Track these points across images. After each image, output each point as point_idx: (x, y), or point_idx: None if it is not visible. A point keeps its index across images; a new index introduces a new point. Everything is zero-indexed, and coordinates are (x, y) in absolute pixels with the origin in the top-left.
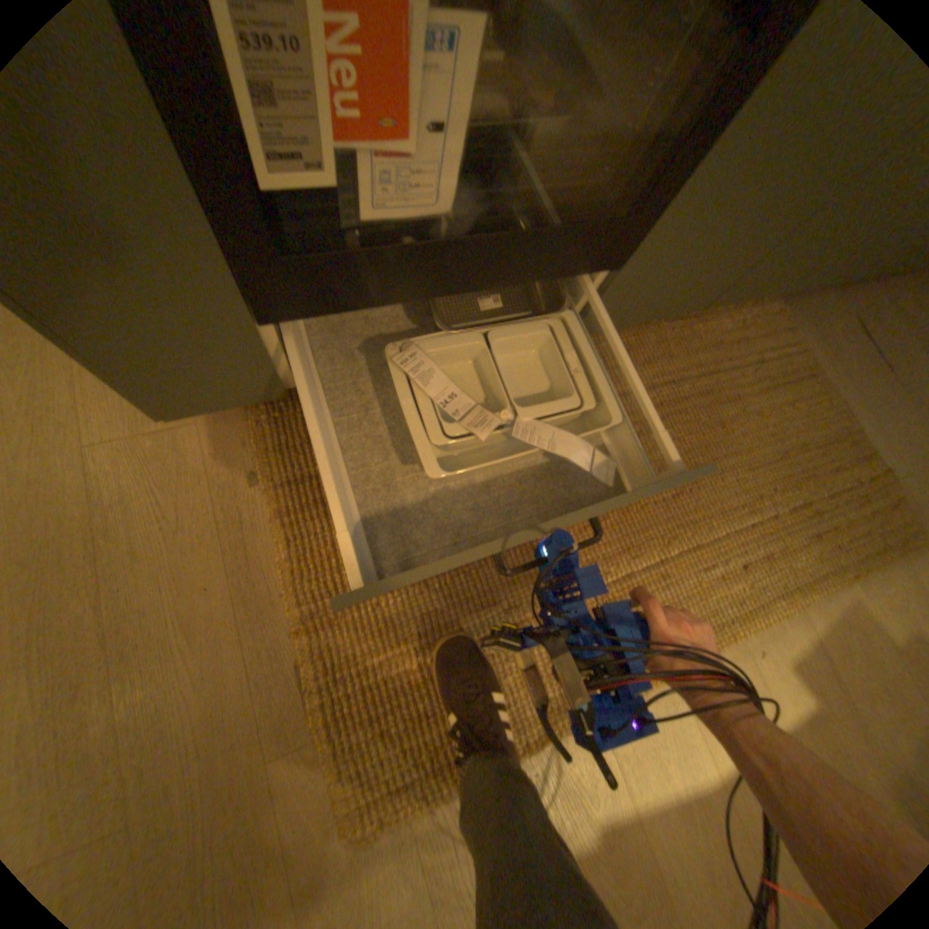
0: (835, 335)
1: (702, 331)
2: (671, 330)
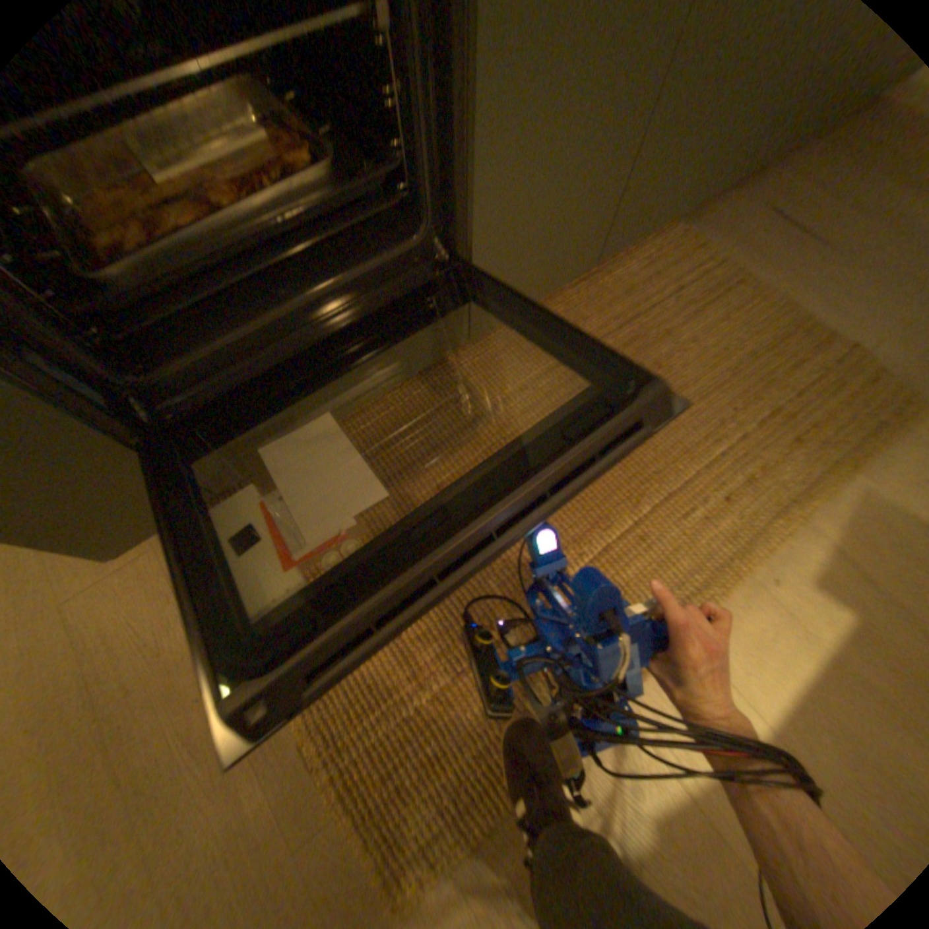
0: (751, 232)
1: (609, 282)
2: (577, 294)
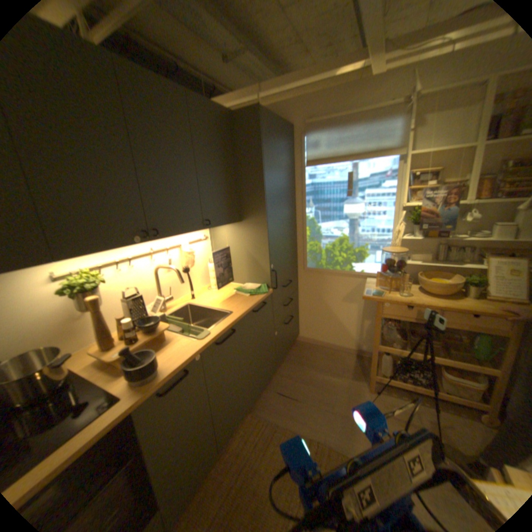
0: (274, 406)
1: (228, 456)
2: (216, 470)
